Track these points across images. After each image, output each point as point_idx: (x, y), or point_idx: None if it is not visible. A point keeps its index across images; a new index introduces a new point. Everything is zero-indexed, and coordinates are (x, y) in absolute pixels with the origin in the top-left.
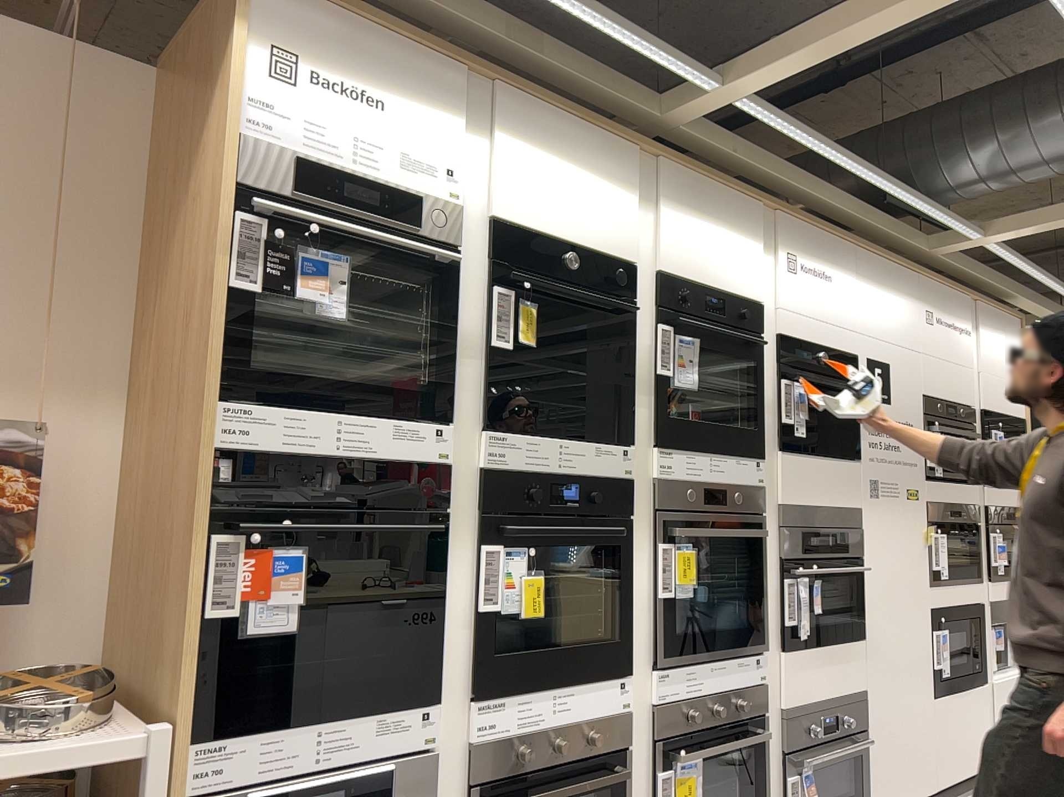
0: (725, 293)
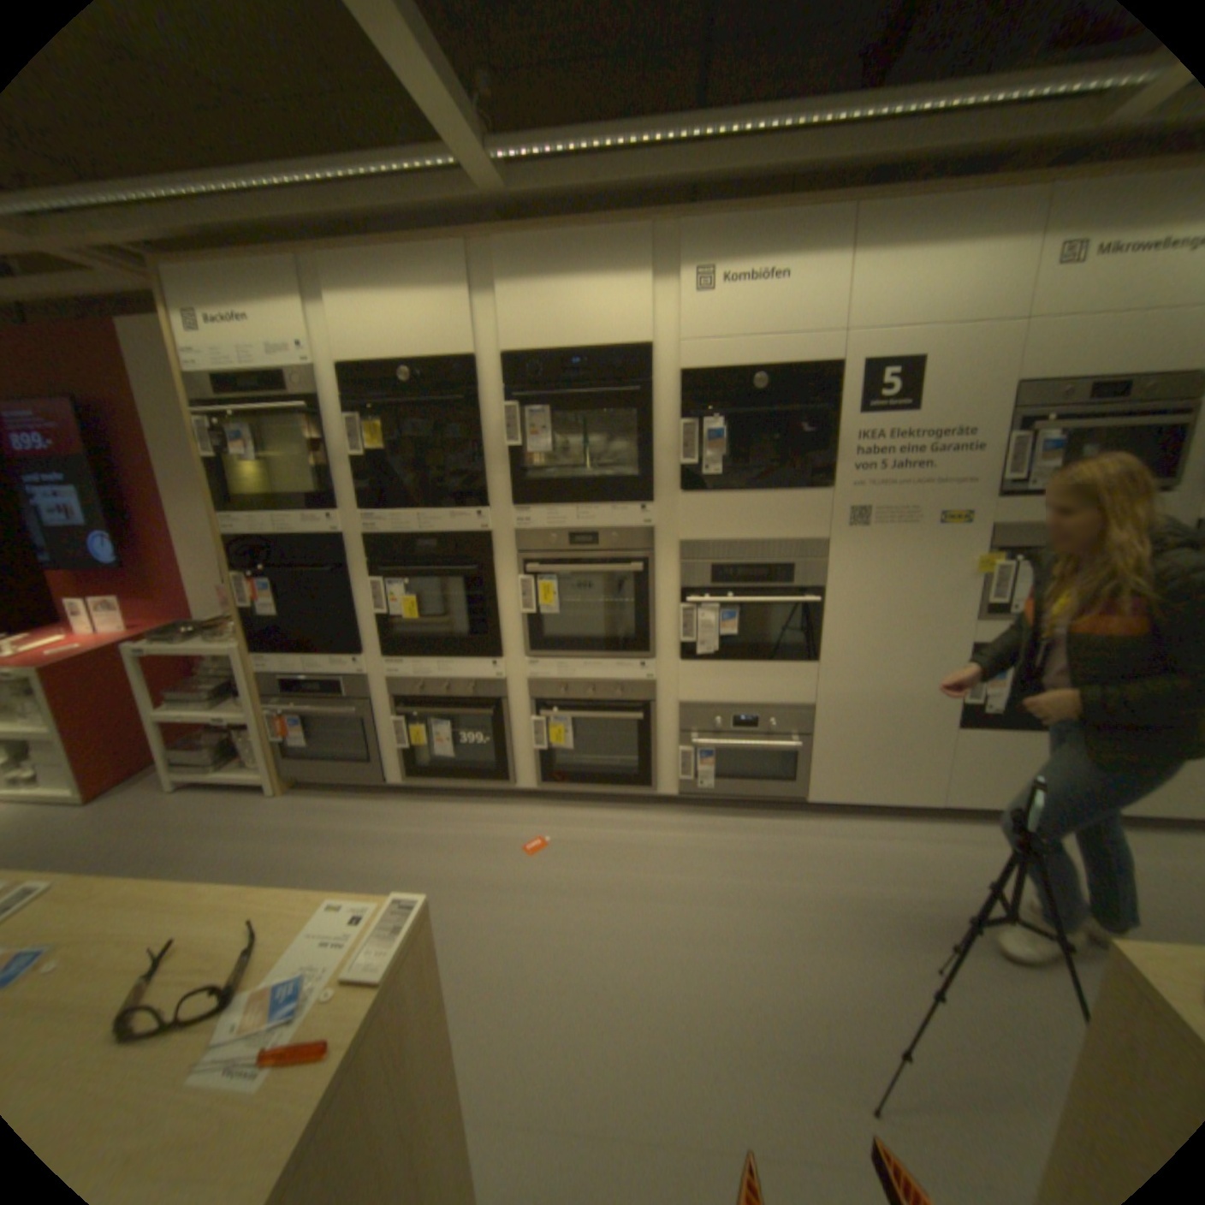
0: (600, 344)
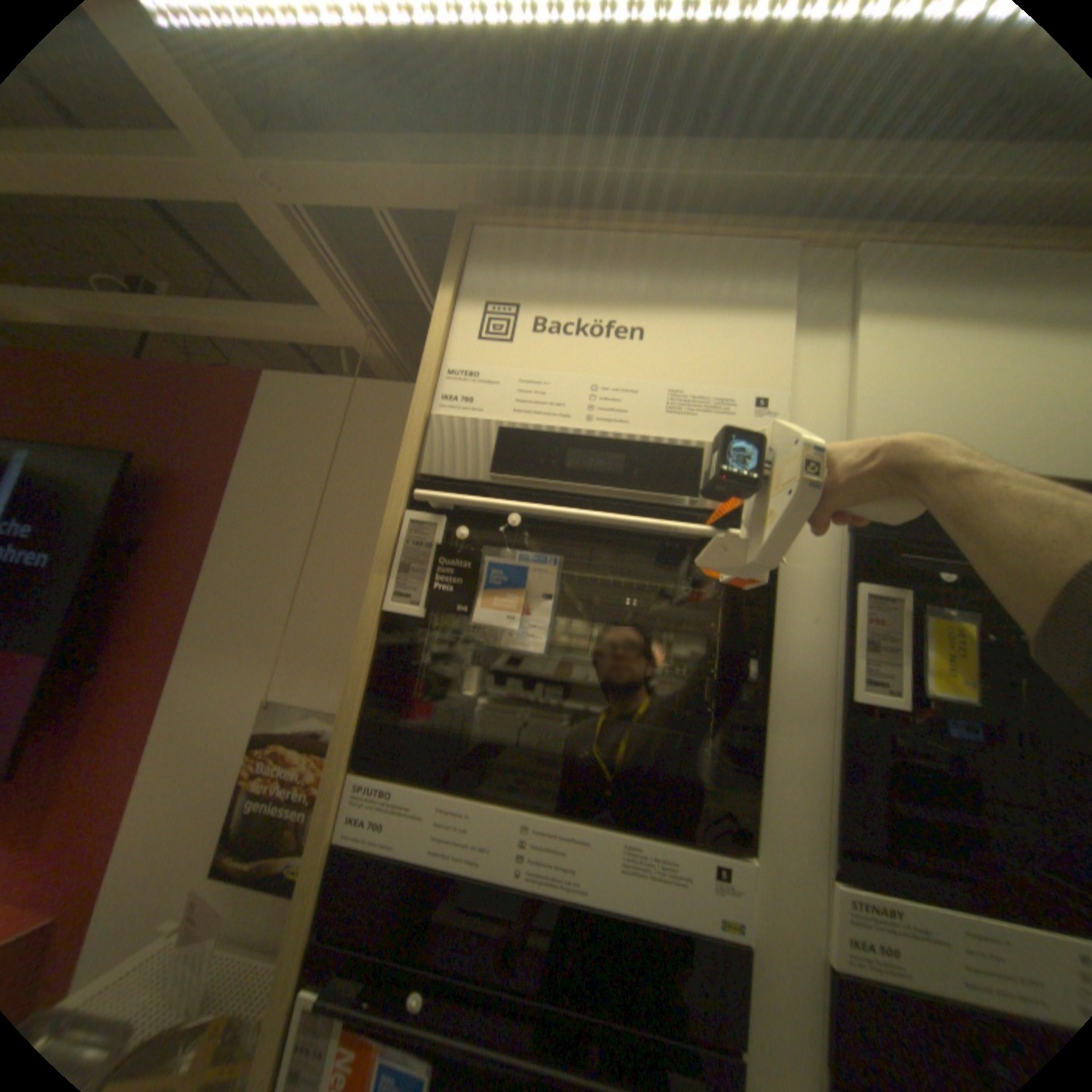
0: None
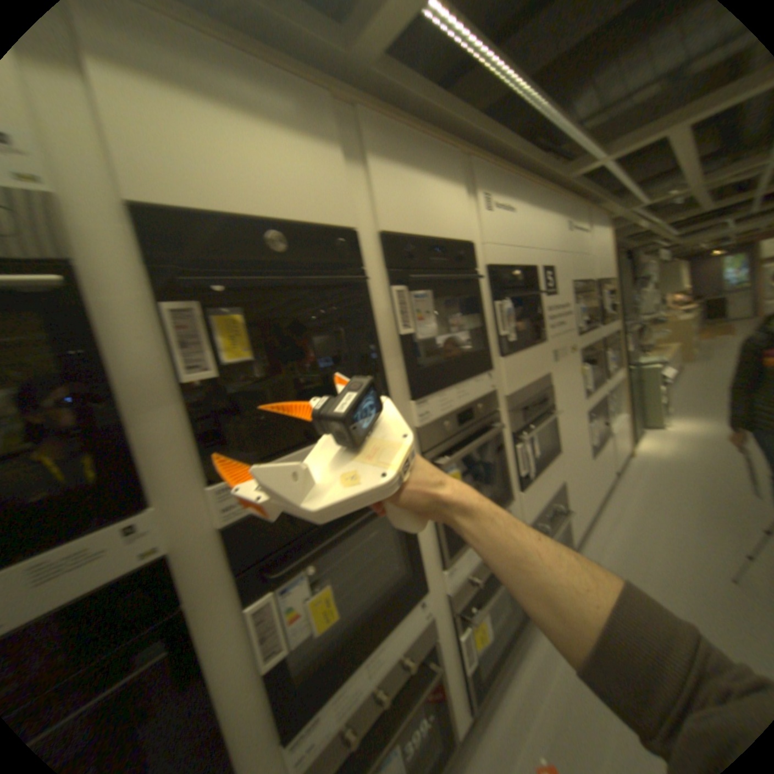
0: (450, 236)
